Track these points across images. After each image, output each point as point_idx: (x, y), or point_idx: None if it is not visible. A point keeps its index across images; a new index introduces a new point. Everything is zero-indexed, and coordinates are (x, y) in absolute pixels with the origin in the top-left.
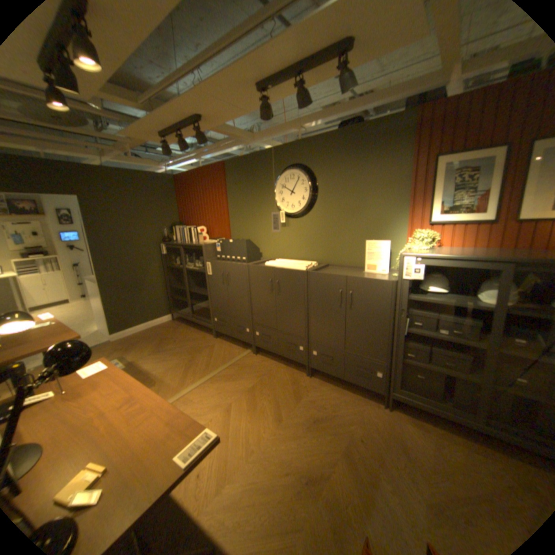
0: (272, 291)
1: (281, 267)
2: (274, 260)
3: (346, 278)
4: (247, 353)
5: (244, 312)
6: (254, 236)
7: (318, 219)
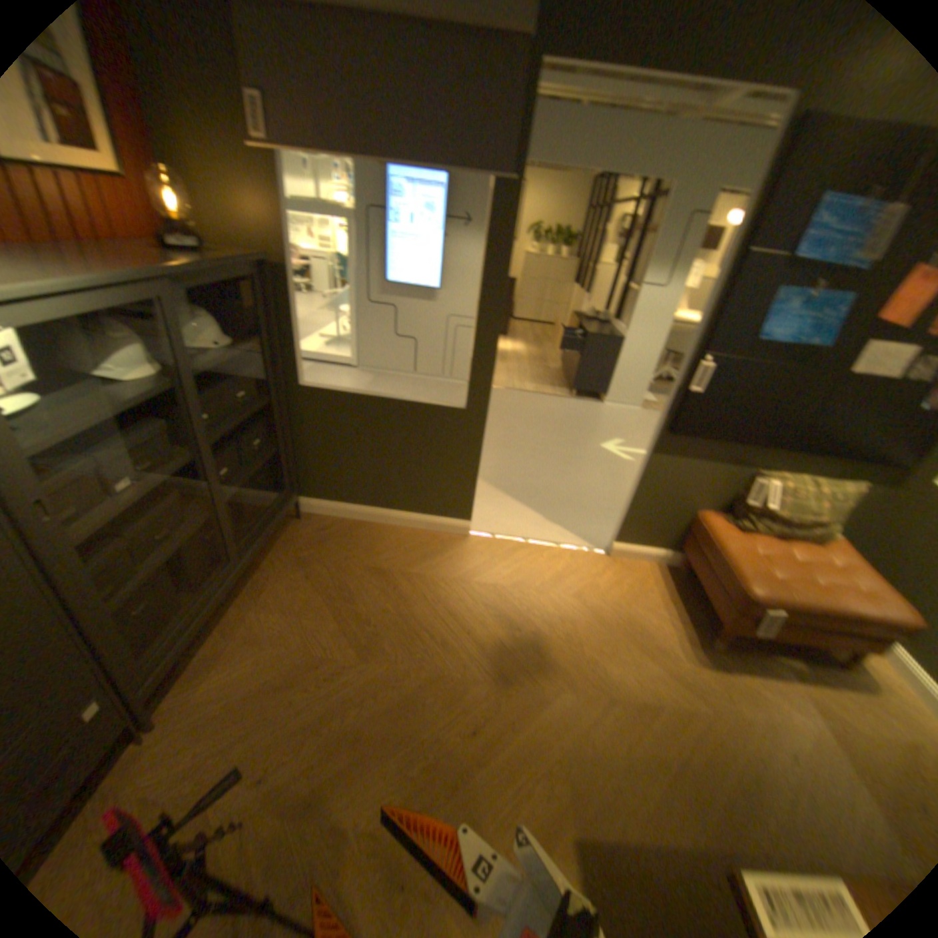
0: None
1: None
2: None
3: None
4: None
5: None
6: None
7: None
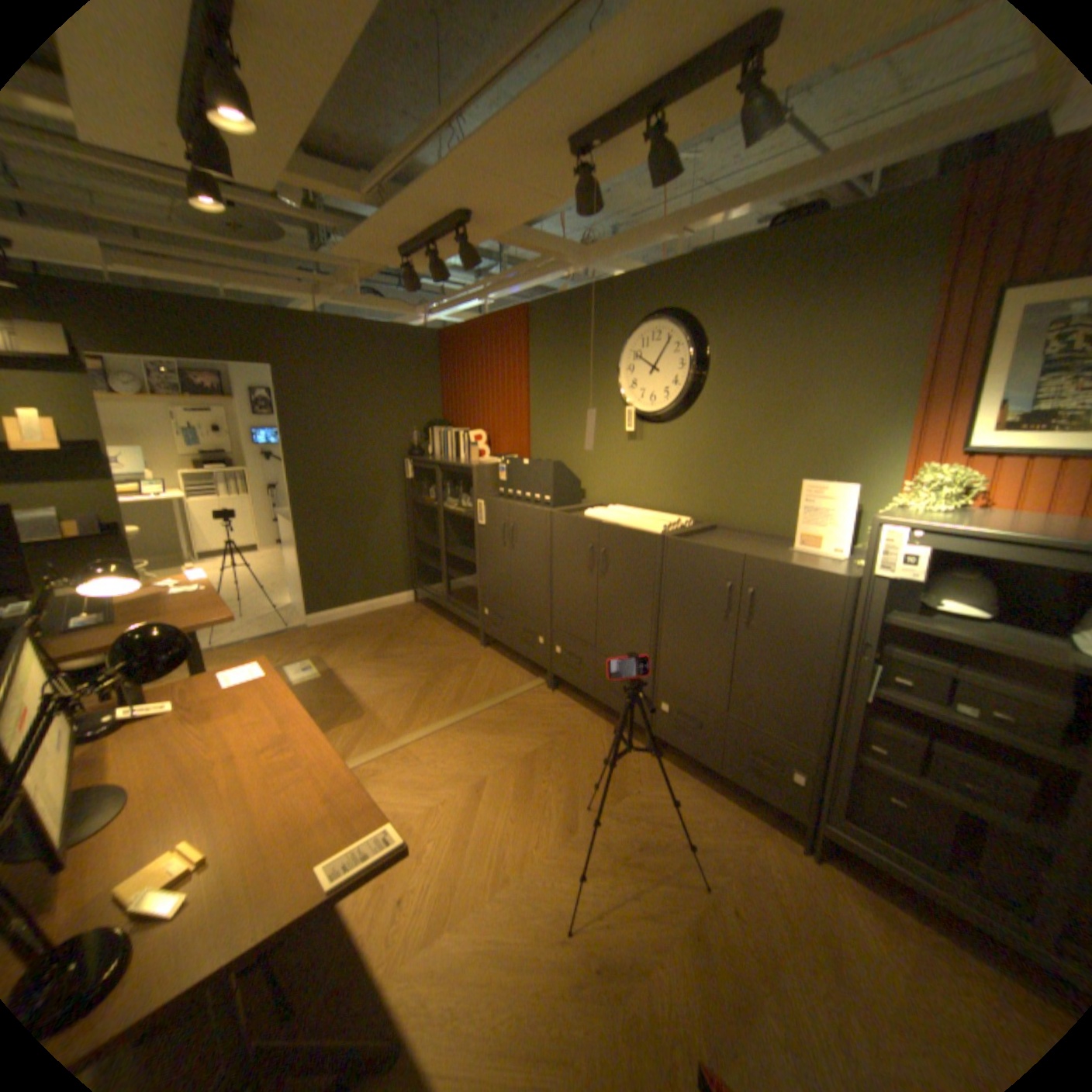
0: (593, 570)
1: (616, 521)
2: (609, 506)
3: (744, 559)
4: (536, 683)
5: (538, 604)
6: (575, 455)
7: (705, 427)
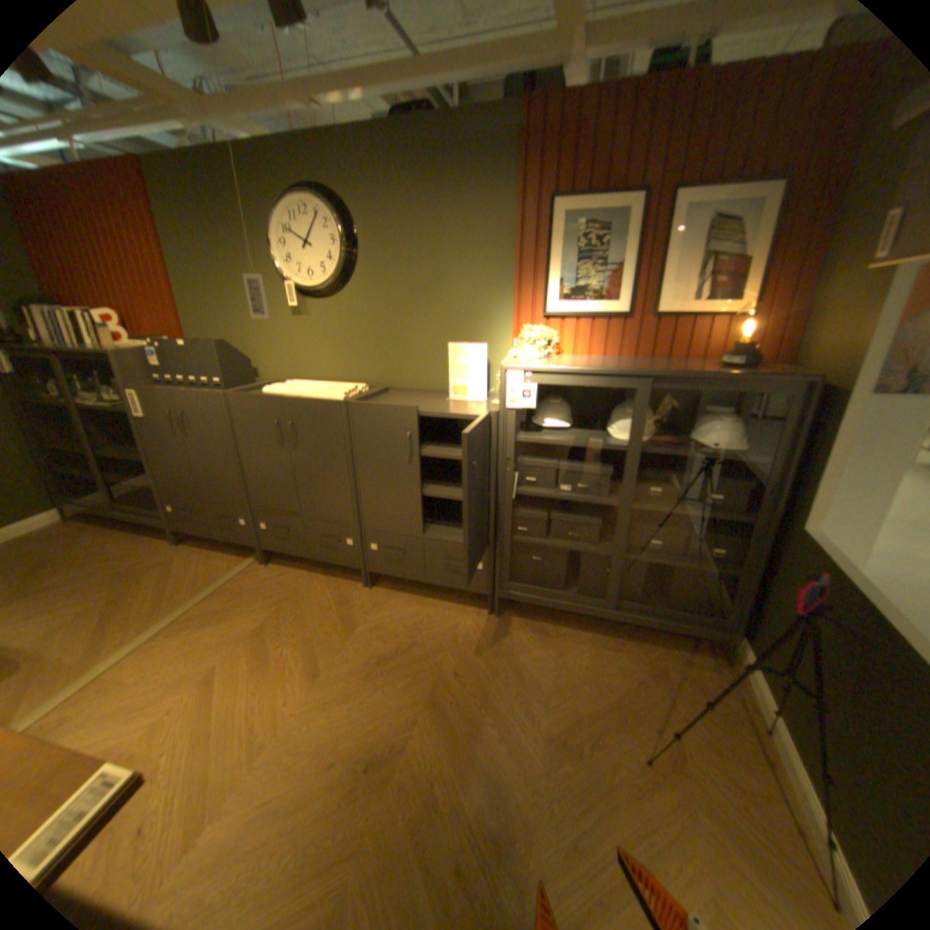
0: (282, 444)
1: (296, 395)
2: (285, 382)
3: (416, 411)
4: (246, 564)
5: (229, 489)
6: (237, 334)
7: (363, 302)
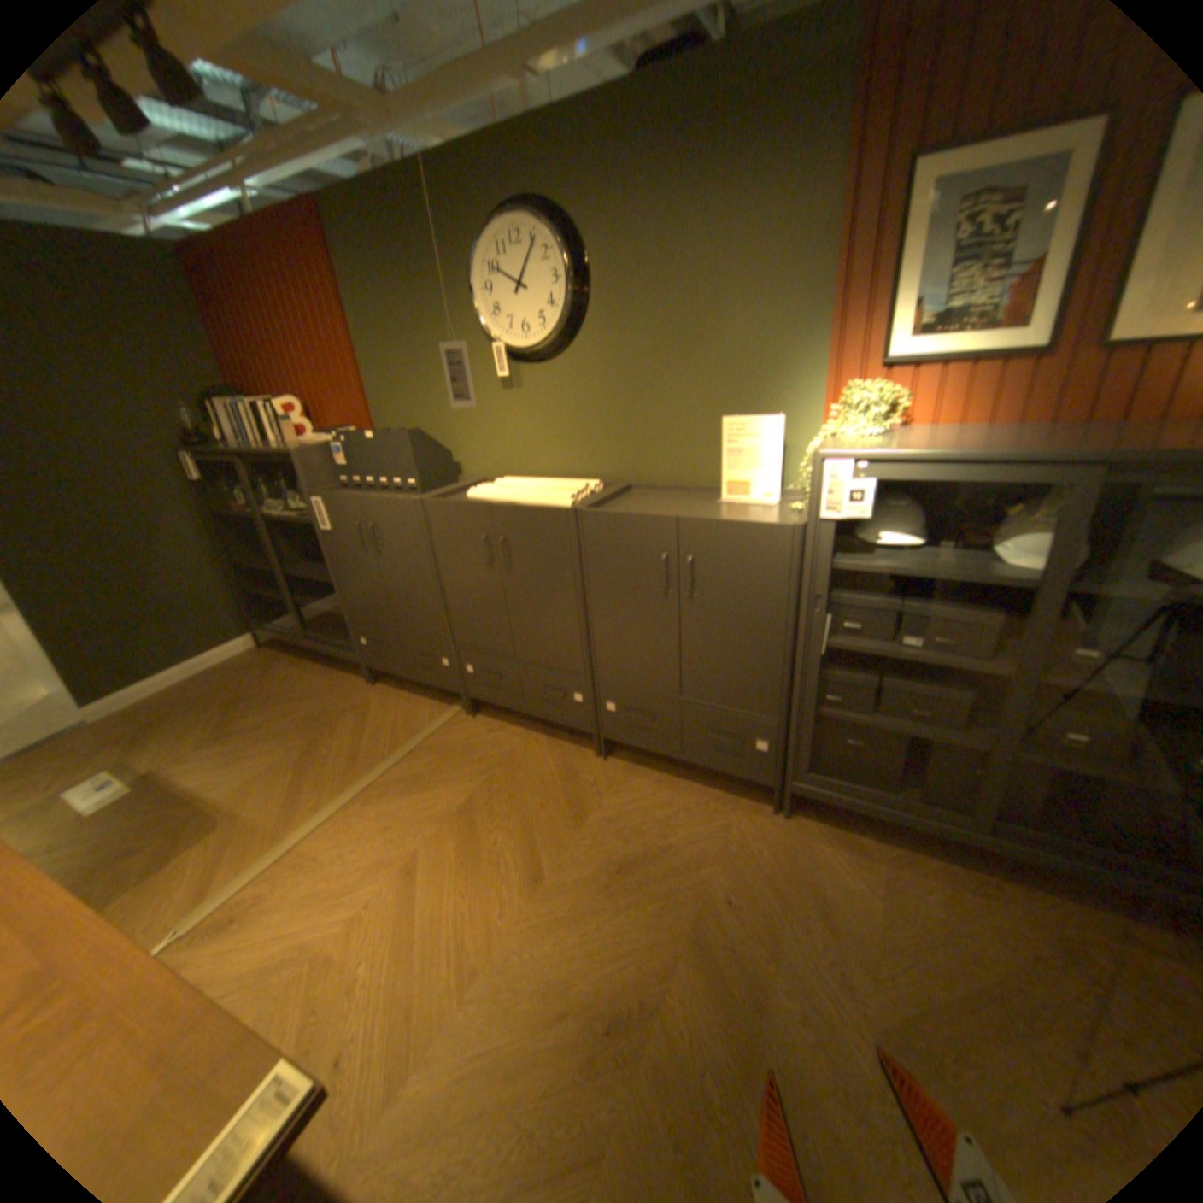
0: (492, 566)
1: (509, 500)
2: (494, 480)
3: (675, 523)
4: (450, 713)
5: (430, 620)
6: (434, 418)
7: (596, 362)
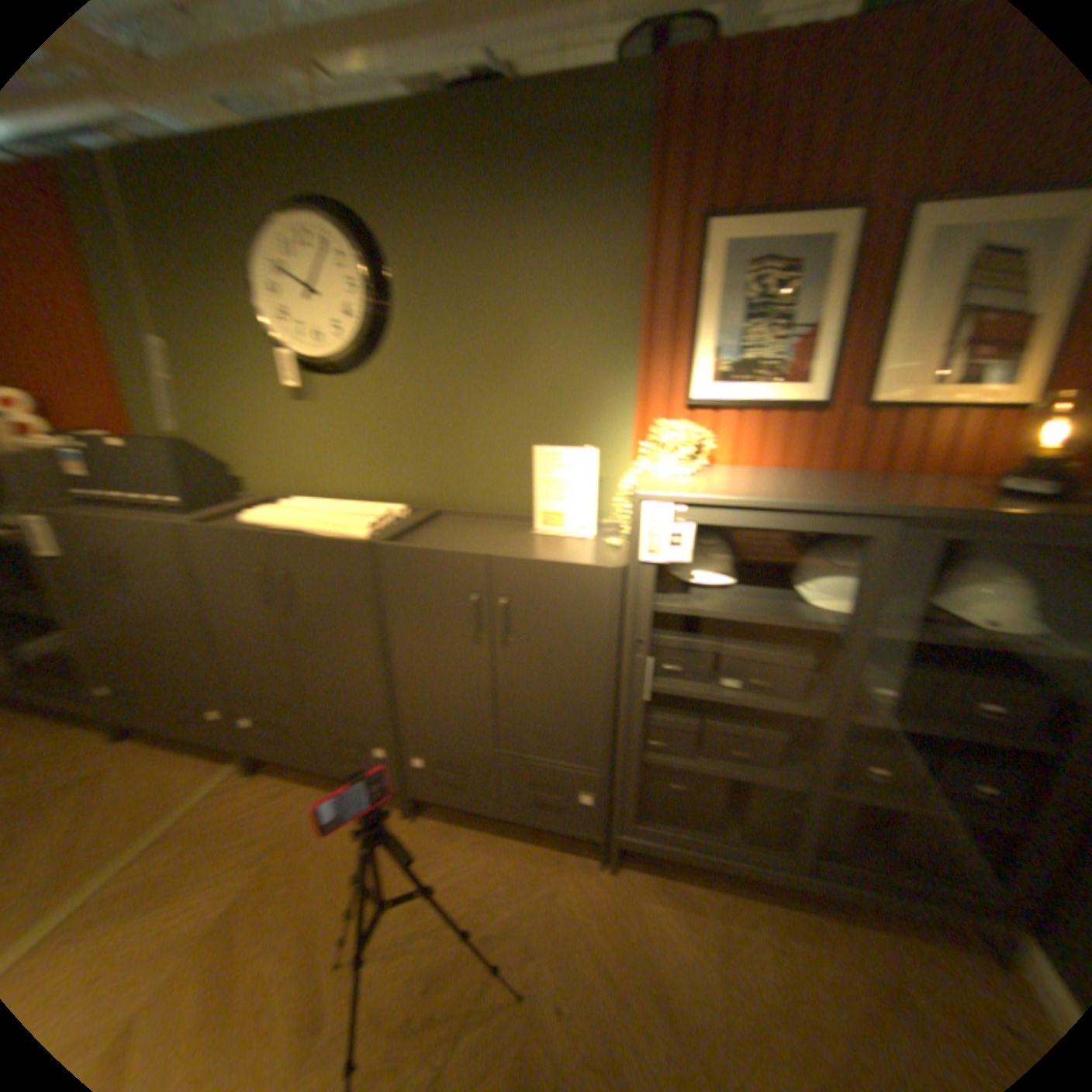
0: (267, 603)
1: (289, 526)
2: (278, 498)
3: (485, 560)
4: (215, 777)
5: (186, 666)
6: (204, 424)
7: (397, 379)
